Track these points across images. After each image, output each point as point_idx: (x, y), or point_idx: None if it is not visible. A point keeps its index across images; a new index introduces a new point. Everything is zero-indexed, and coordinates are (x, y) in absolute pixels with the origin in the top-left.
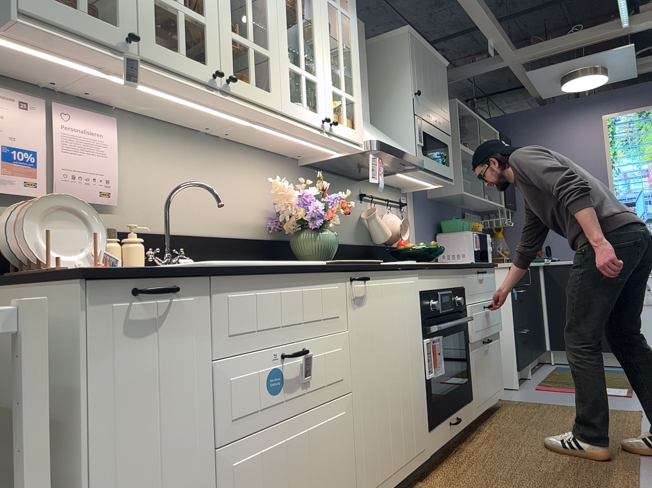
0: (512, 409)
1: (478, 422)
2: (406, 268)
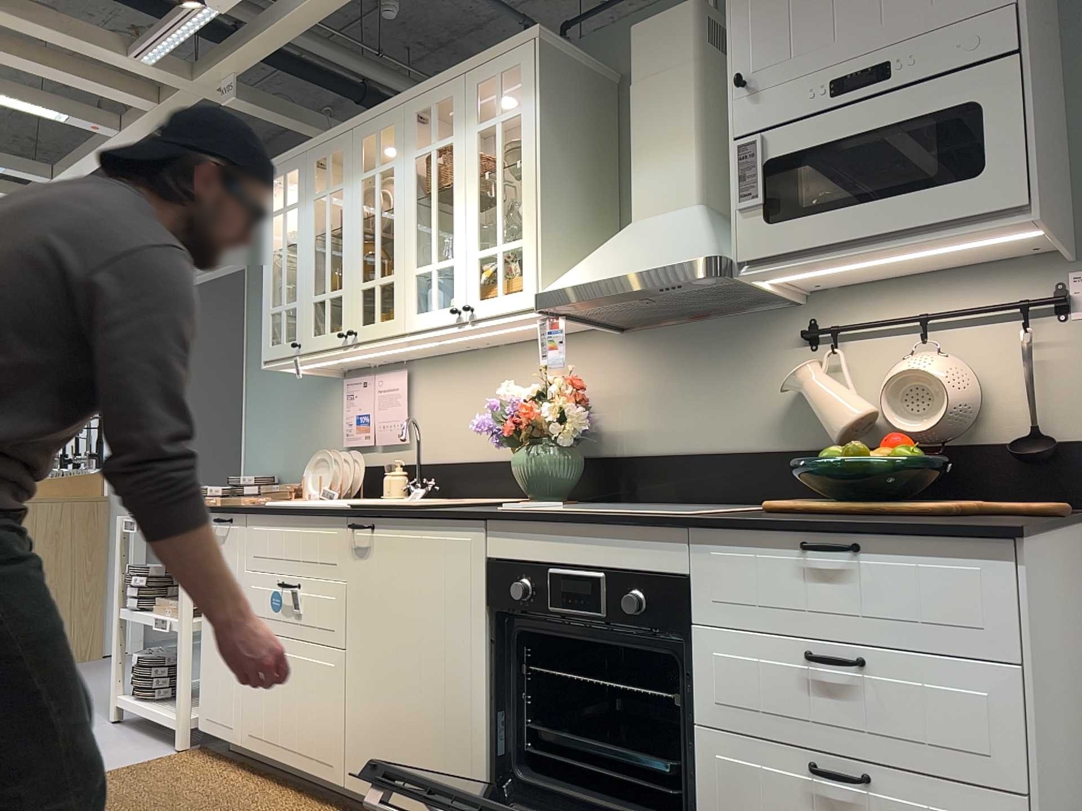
0: None
1: None
2: (444, 518)
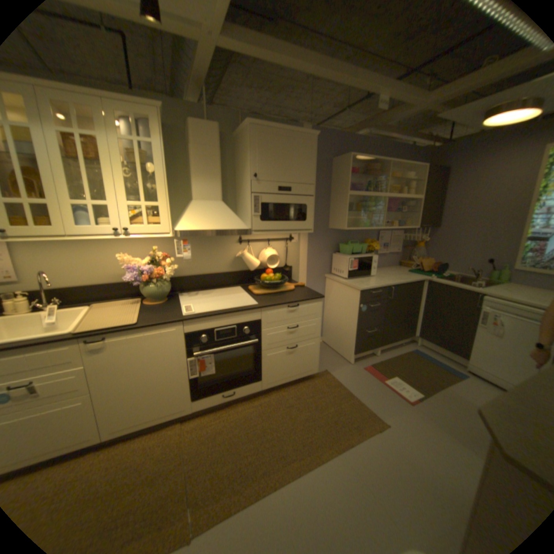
0: (314, 384)
1: (280, 387)
2: (161, 325)
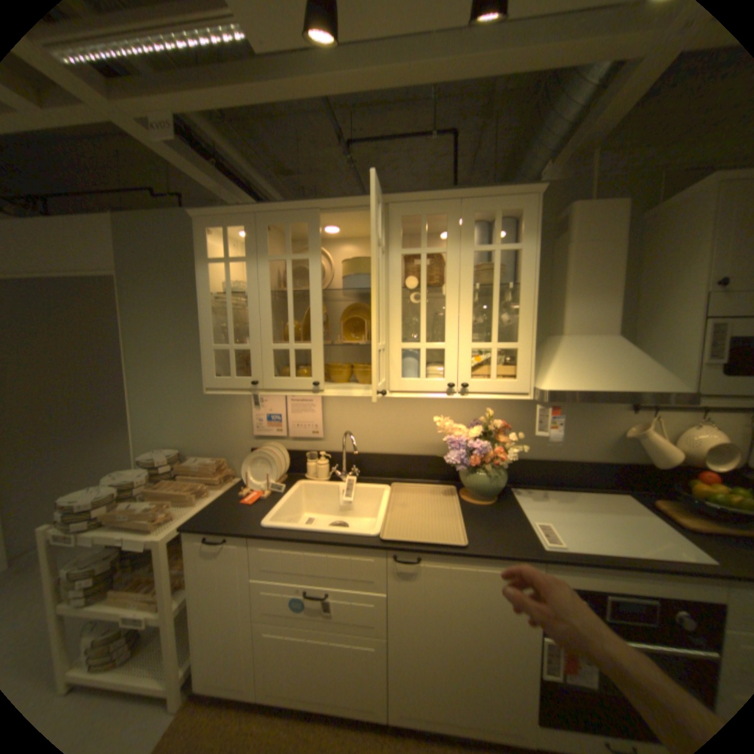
0: None
1: None
2: (508, 561)
